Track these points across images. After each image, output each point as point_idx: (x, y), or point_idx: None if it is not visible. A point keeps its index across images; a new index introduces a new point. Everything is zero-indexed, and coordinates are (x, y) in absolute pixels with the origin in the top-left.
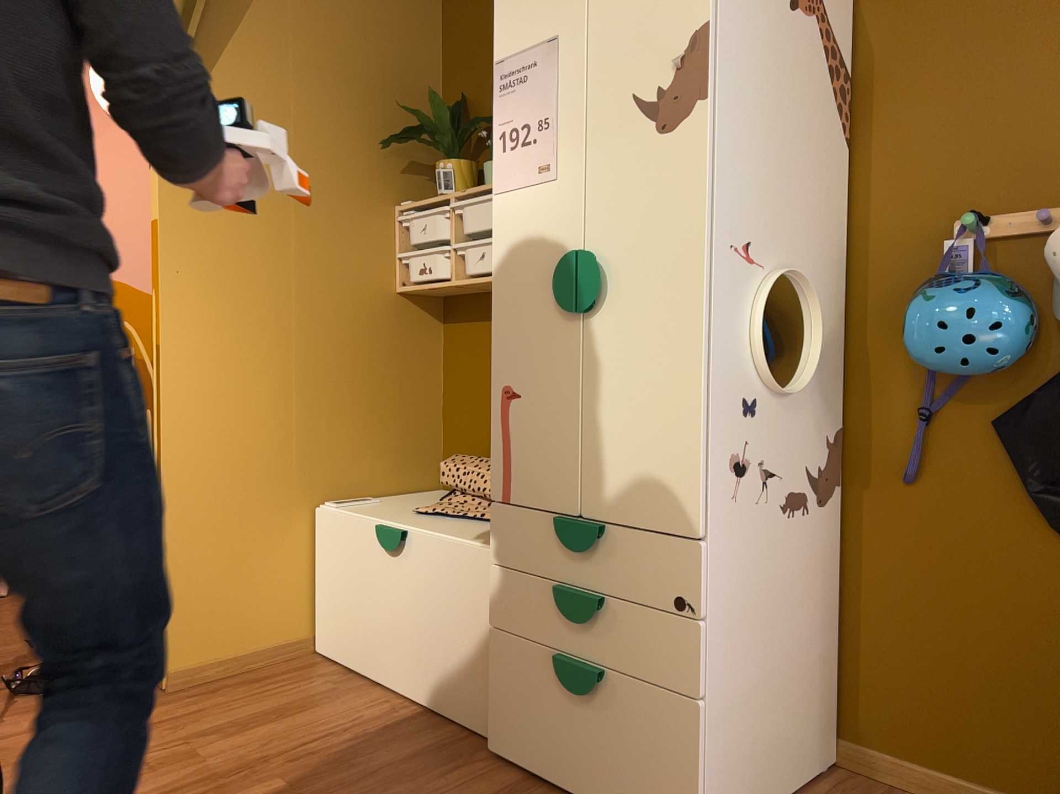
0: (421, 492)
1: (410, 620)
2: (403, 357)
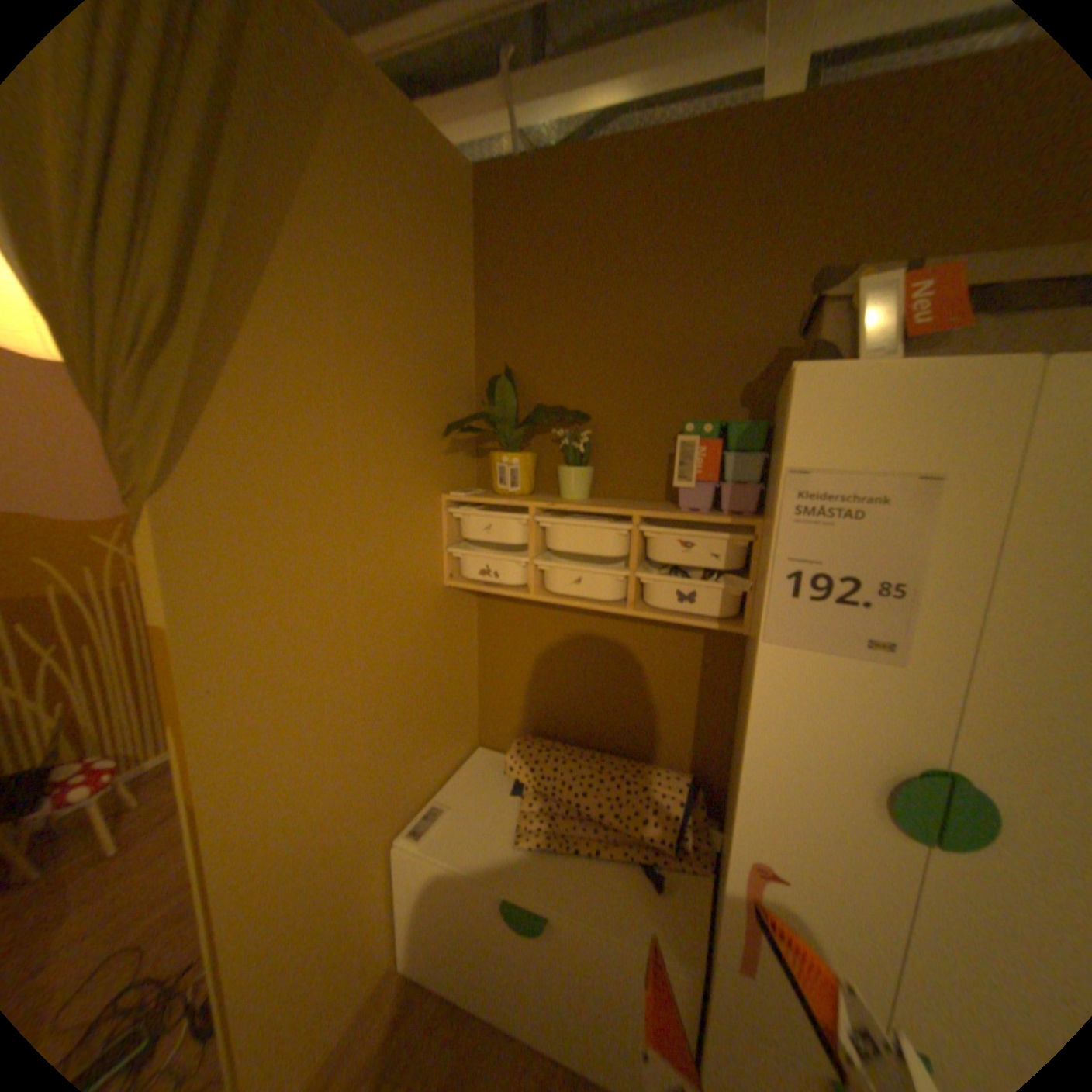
0: (467, 759)
1: (553, 996)
2: (451, 646)
